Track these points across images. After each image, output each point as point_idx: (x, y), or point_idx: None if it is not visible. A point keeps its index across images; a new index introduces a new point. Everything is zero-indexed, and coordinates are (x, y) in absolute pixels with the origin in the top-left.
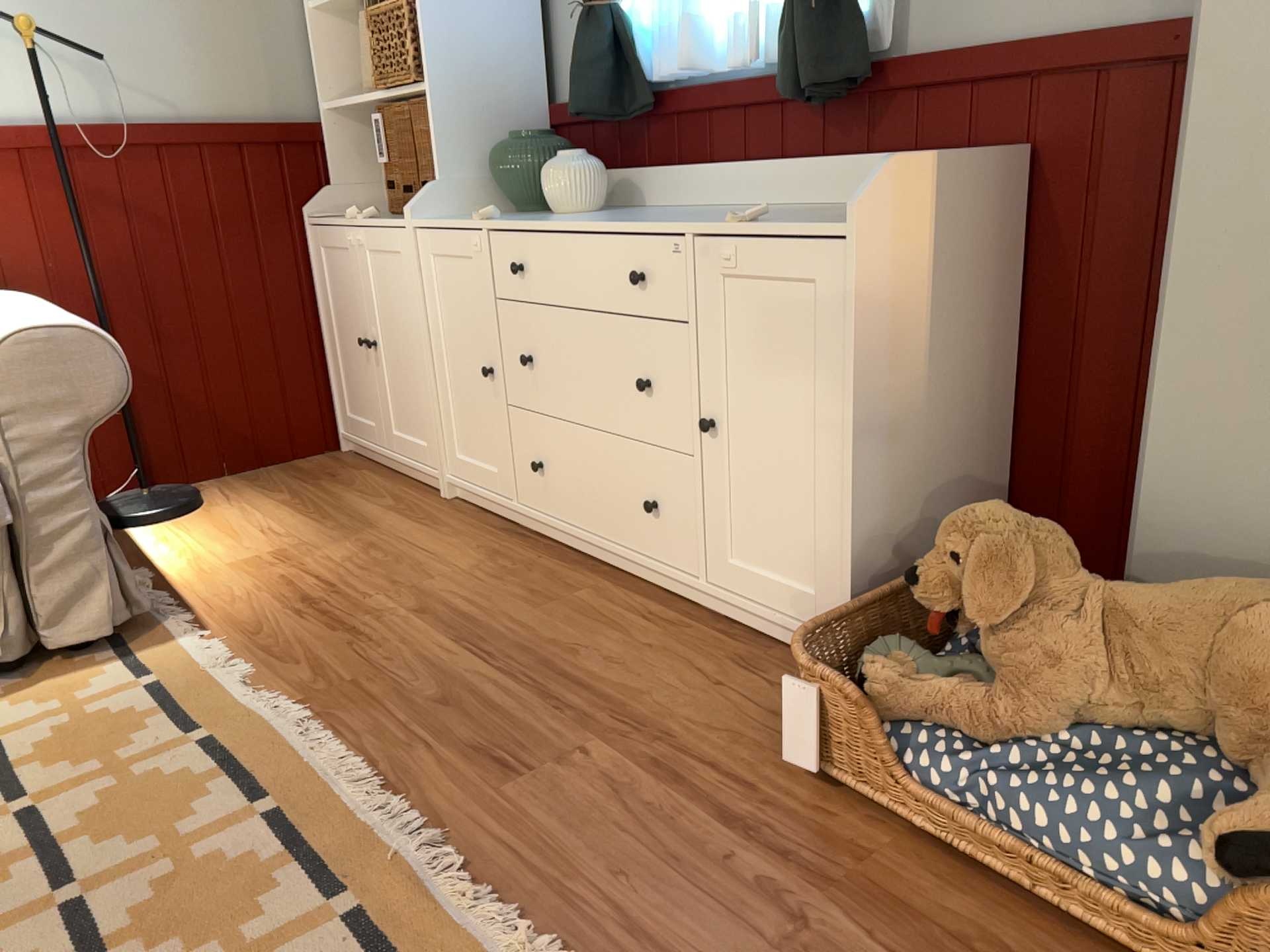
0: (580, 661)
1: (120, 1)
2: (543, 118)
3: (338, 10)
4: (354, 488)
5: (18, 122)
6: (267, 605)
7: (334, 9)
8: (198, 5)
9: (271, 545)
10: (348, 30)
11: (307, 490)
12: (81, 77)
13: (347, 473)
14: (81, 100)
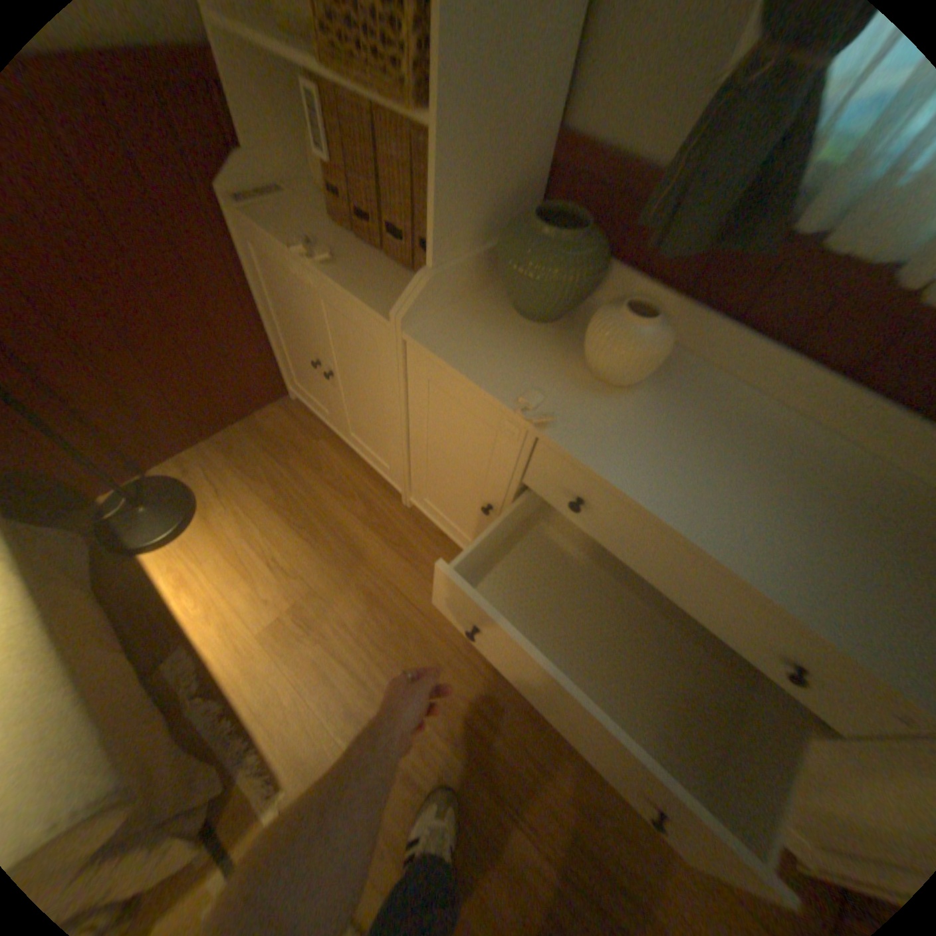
0: (606, 838)
1: None
2: (554, 147)
3: None
4: (324, 477)
5: None
6: (317, 728)
7: None
8: None
9: (283, 594)
10: None
11: (283, 477)
12: None
13: (309, 446)
14: None
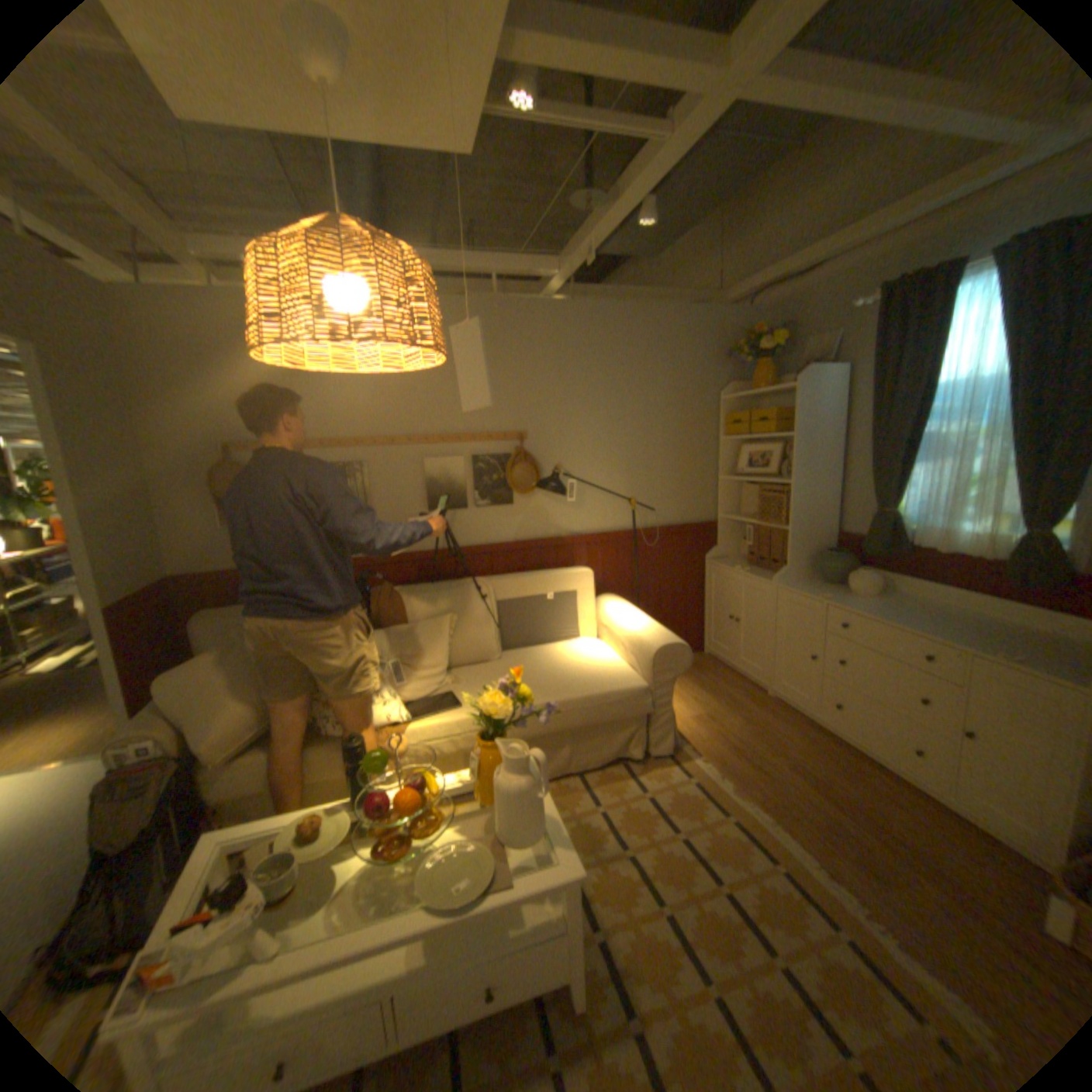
0: (891, 826)
1: (653, 481)
2: (835, 536)
3: (730, 476)
4: (721, 680)
5: (615, 528)
6: (719, 748)
7: (729, 476)
8: (679, 479)
9: (701, 709)
10: (733, 483)
11: (700, 676)
12: (638, 511)
13: (713, 669)
14: (635, 519)
